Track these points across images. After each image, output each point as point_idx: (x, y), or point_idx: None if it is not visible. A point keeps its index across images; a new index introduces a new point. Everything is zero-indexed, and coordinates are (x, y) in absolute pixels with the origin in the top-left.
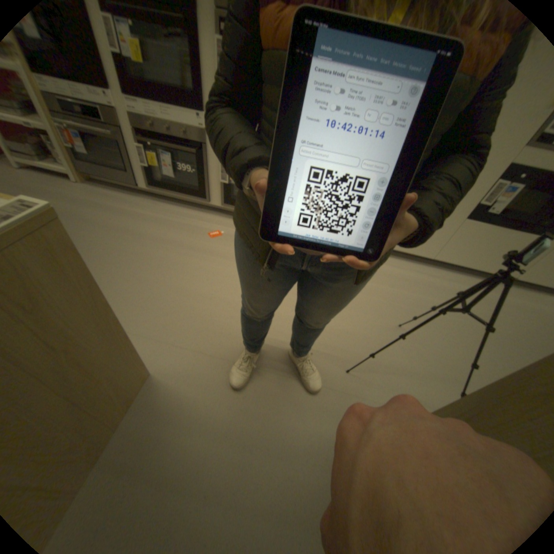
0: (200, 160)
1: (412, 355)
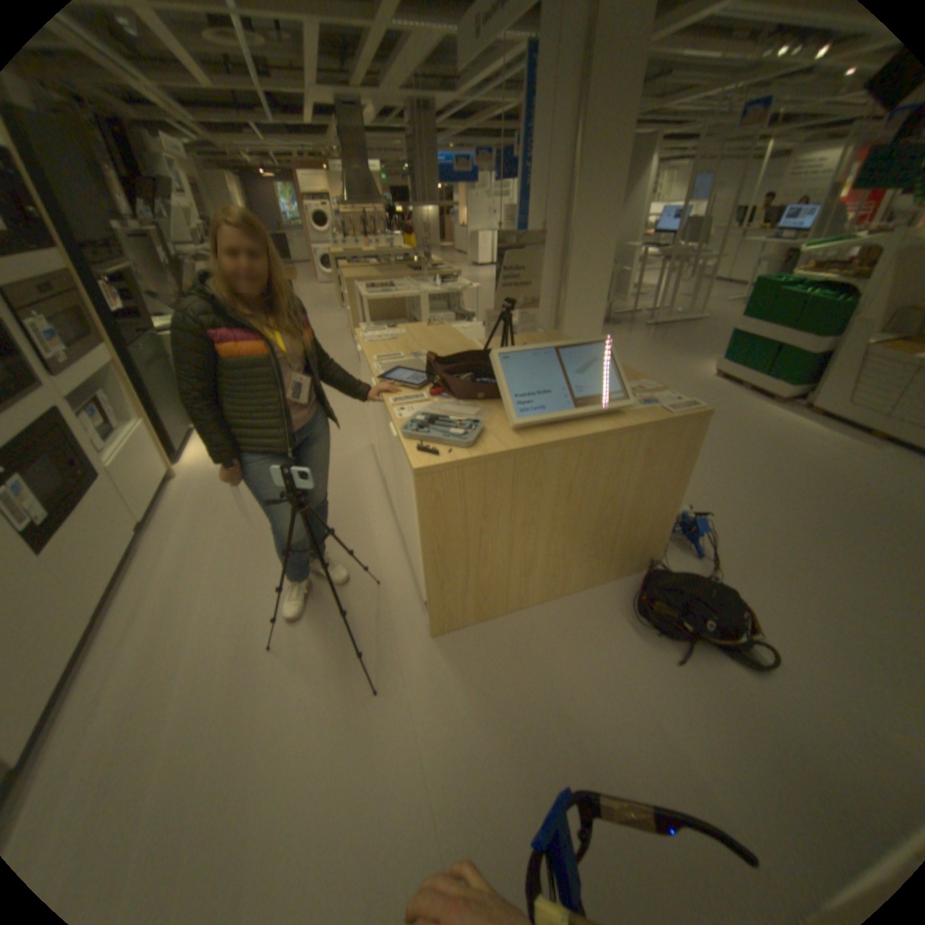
0: None
1: (315, 633)
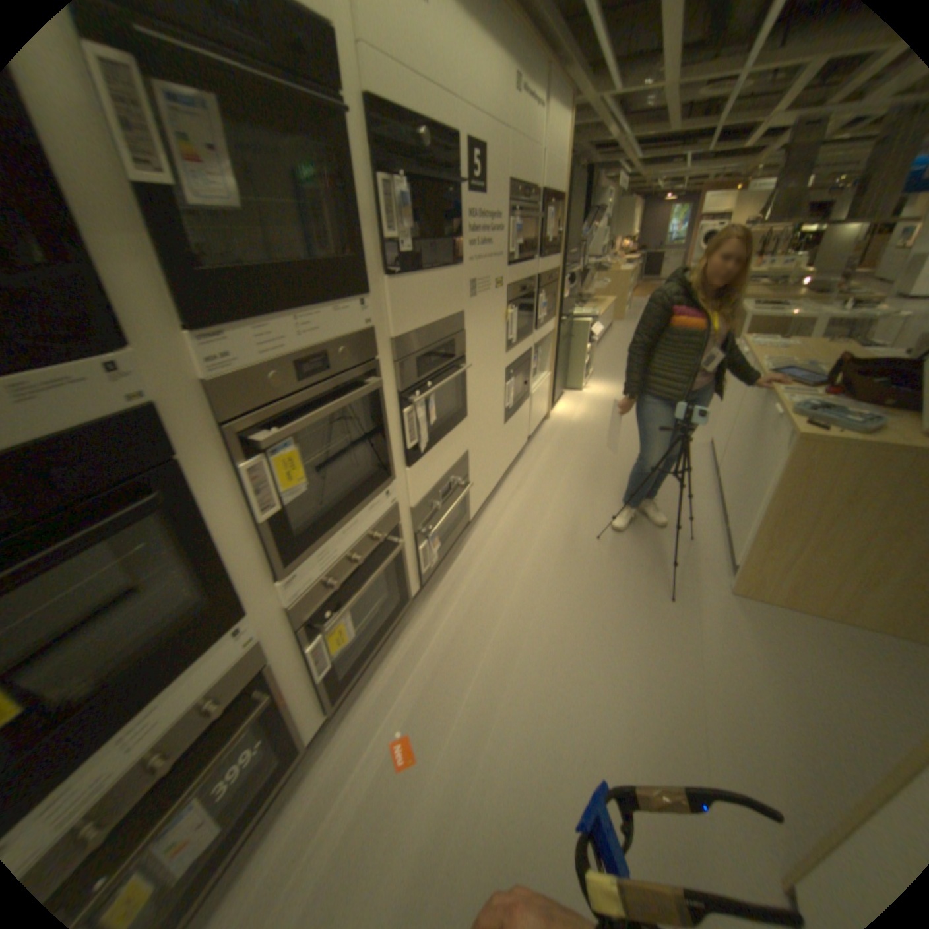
0: (265, 707)
1: (633, 547)
